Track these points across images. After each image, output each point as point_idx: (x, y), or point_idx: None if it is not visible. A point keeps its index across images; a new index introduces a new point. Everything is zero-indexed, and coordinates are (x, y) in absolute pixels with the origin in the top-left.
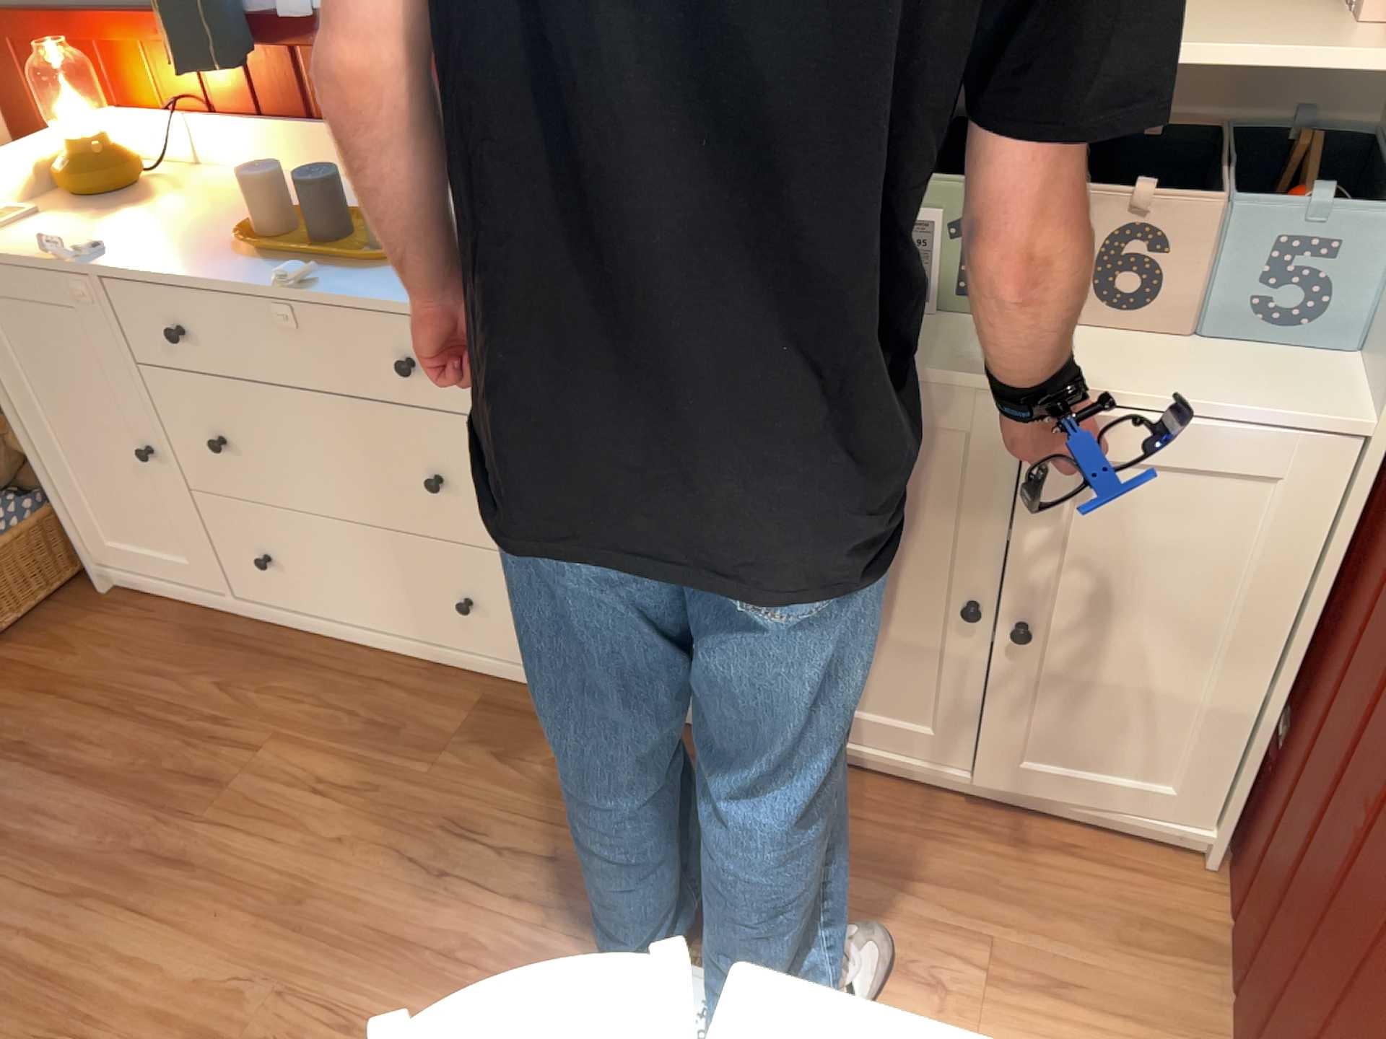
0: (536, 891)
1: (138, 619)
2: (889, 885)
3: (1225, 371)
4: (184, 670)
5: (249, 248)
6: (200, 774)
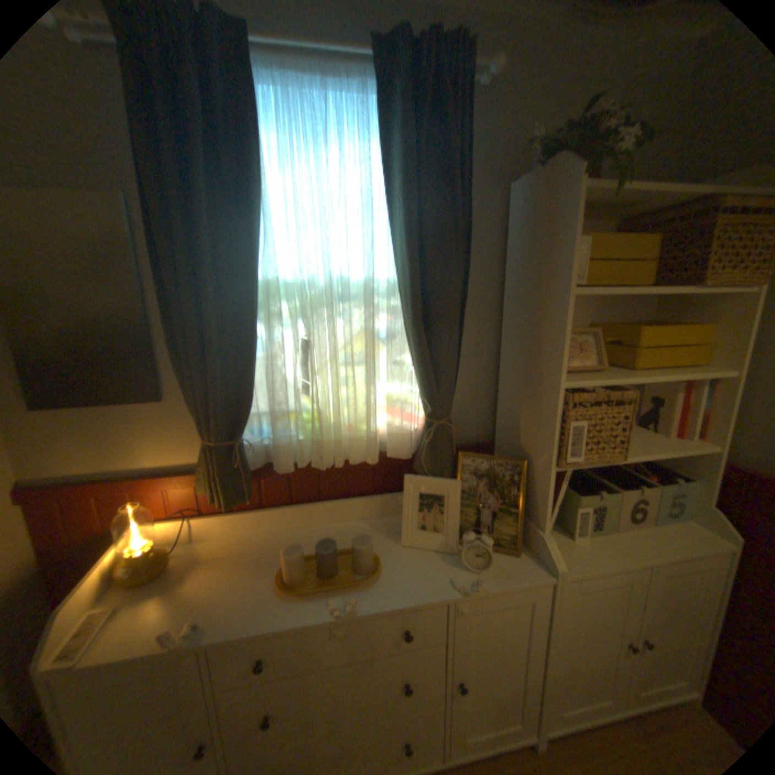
0: None
1: None
2: None
3: (681, 536)
4: None
5: (289, 595)
6: None
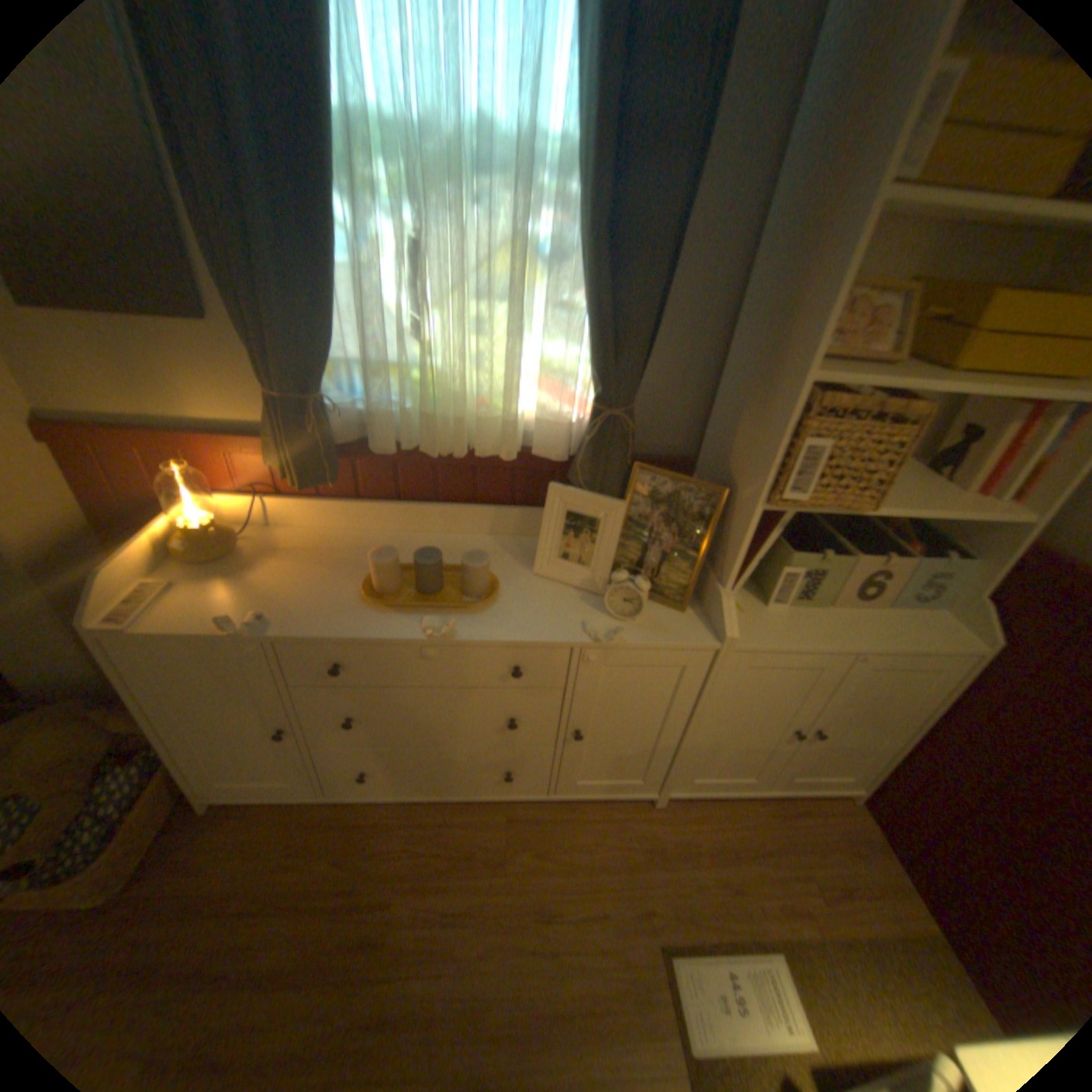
0: (610, 950)
1: (231, 834)
2: (763, 869)
3: (919, 625)
4: (293, 867)
5: (375, 603)
6: (351, 951)
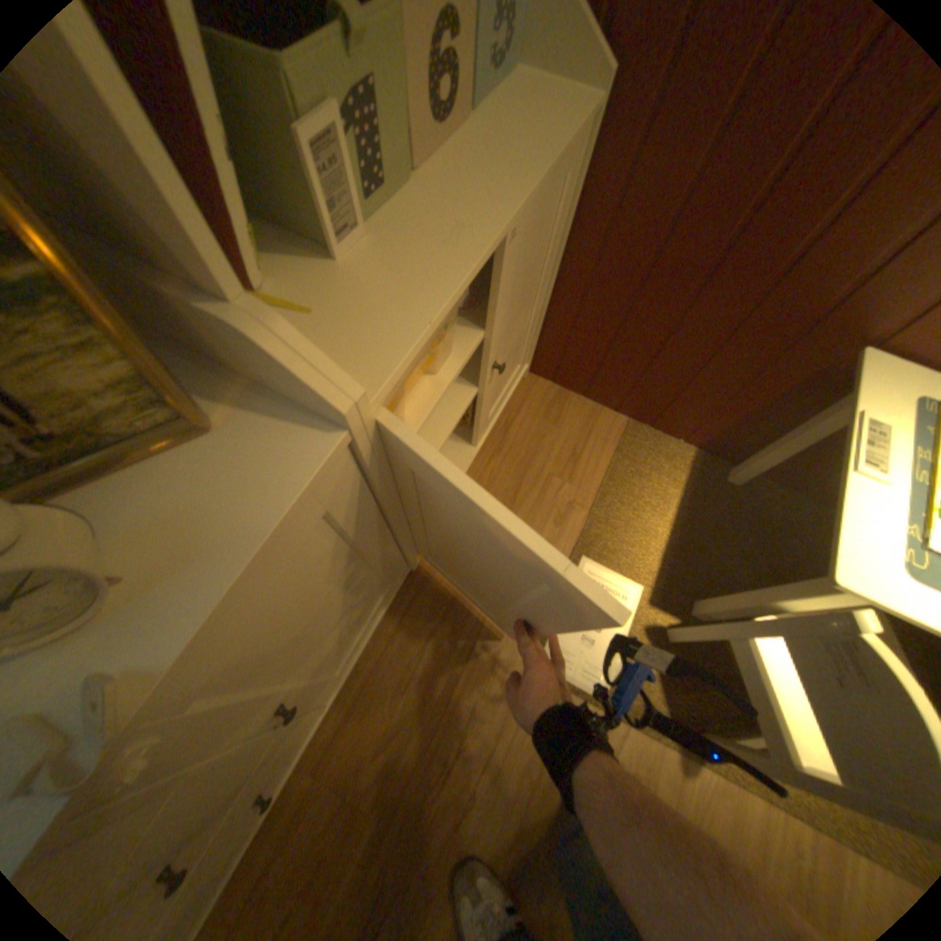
0: (498, 724)
1: None
2: (520, 510)
3: (522, 111)
4: None
5: None
6: None
